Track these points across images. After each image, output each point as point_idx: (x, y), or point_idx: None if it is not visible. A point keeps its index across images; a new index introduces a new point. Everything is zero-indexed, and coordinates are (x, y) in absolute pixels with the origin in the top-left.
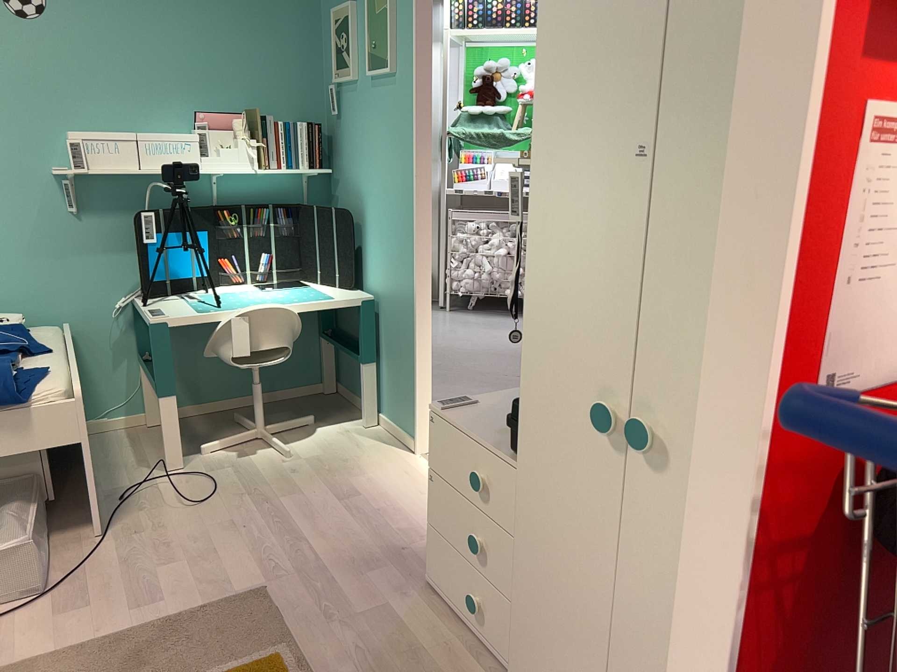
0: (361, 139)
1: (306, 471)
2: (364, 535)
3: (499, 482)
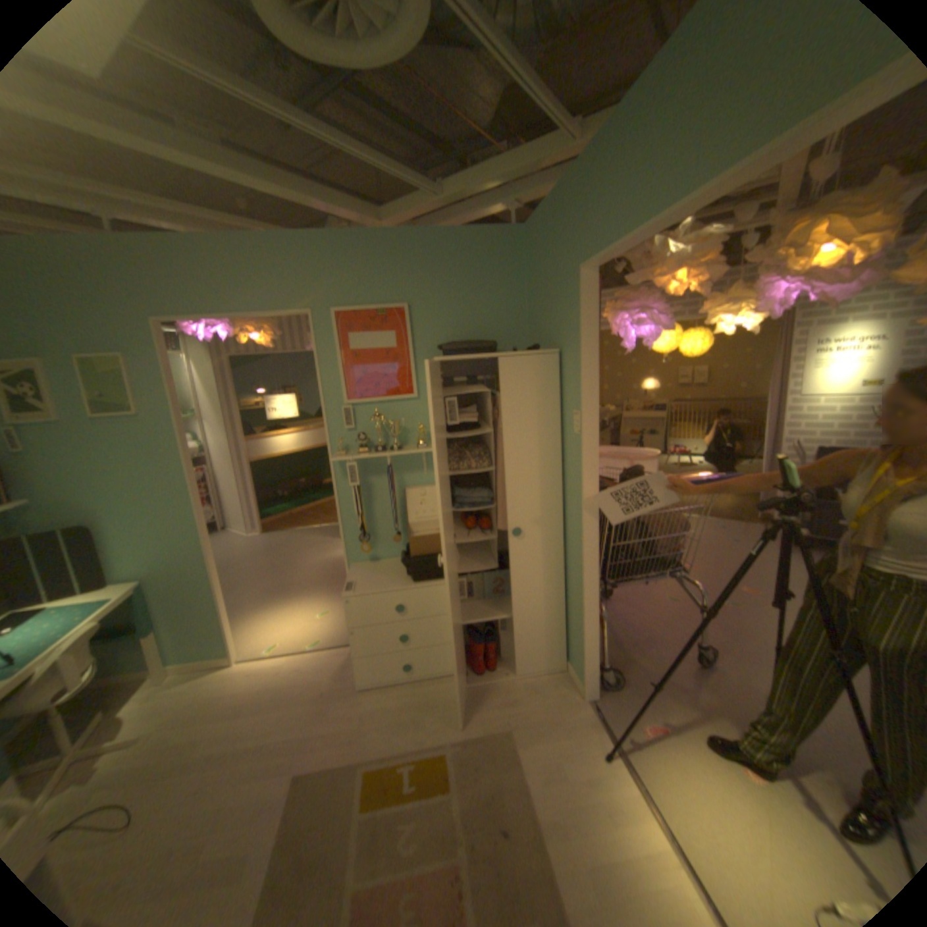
0: (78, 467)
1: (176, 734)
2: (290, 712)
3: (412, 601)
